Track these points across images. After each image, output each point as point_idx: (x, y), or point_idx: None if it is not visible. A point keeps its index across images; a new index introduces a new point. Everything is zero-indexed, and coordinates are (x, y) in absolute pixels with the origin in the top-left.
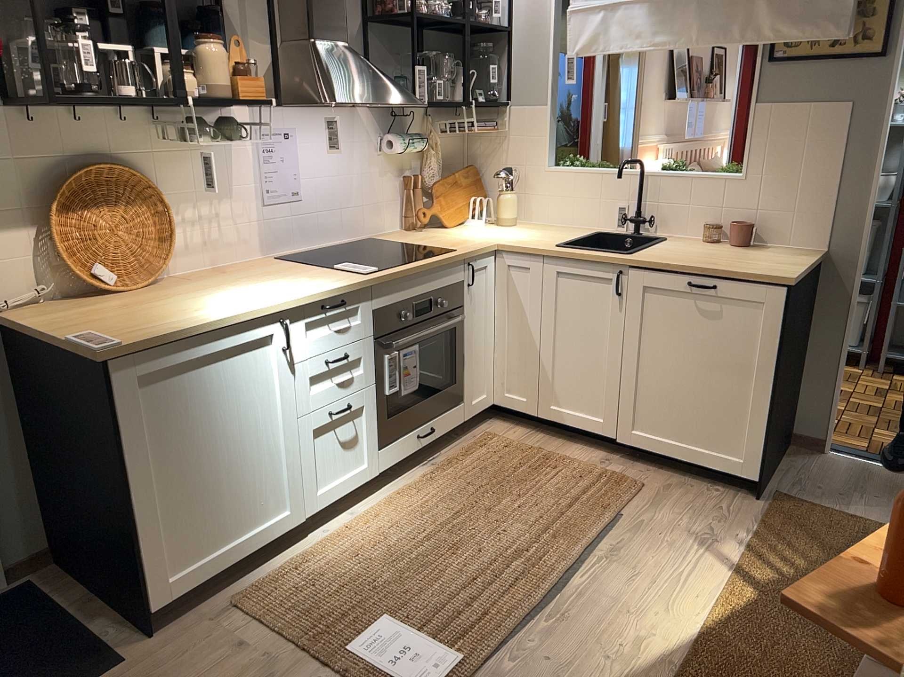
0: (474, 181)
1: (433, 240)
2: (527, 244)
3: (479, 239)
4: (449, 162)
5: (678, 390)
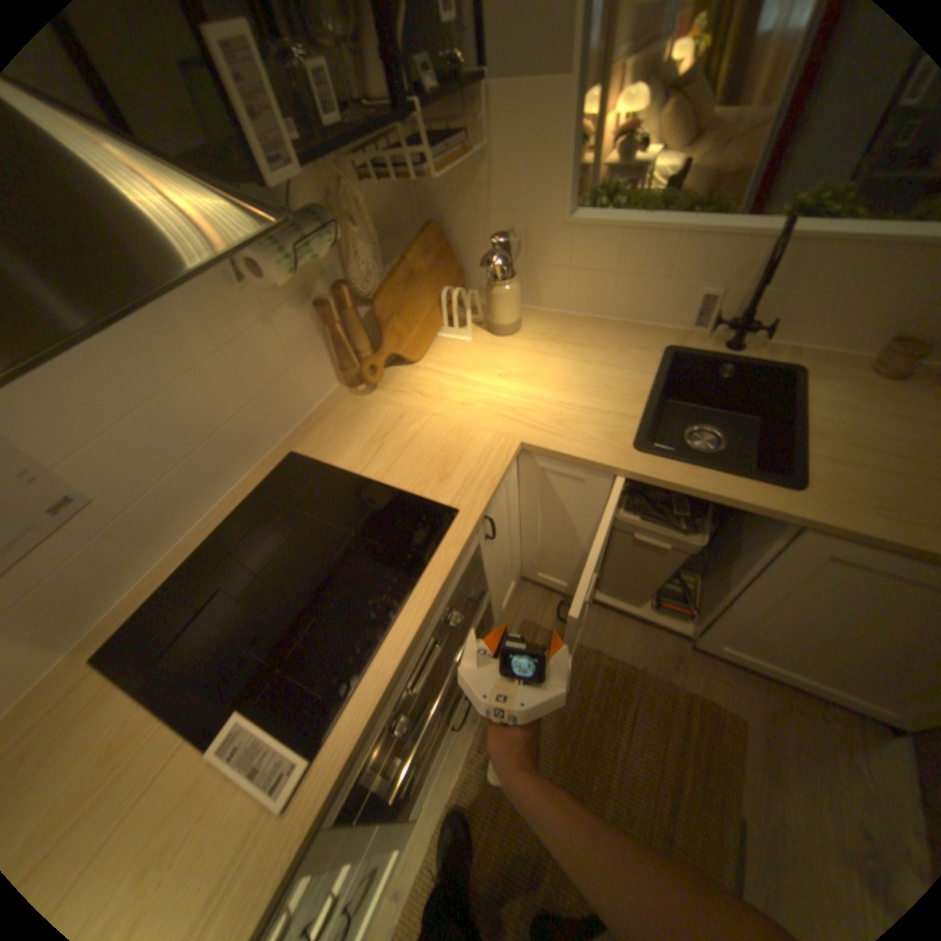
0: (438, 255)
1: (400, 442)
2: (577, 446)
3: (480, 420)
4: (388, 221)
5: (818, 647)
